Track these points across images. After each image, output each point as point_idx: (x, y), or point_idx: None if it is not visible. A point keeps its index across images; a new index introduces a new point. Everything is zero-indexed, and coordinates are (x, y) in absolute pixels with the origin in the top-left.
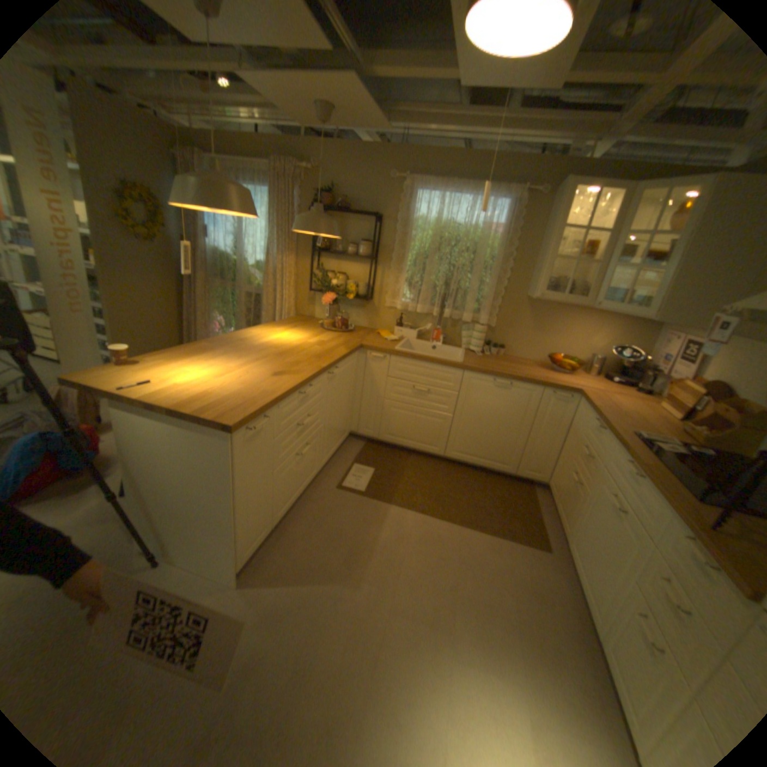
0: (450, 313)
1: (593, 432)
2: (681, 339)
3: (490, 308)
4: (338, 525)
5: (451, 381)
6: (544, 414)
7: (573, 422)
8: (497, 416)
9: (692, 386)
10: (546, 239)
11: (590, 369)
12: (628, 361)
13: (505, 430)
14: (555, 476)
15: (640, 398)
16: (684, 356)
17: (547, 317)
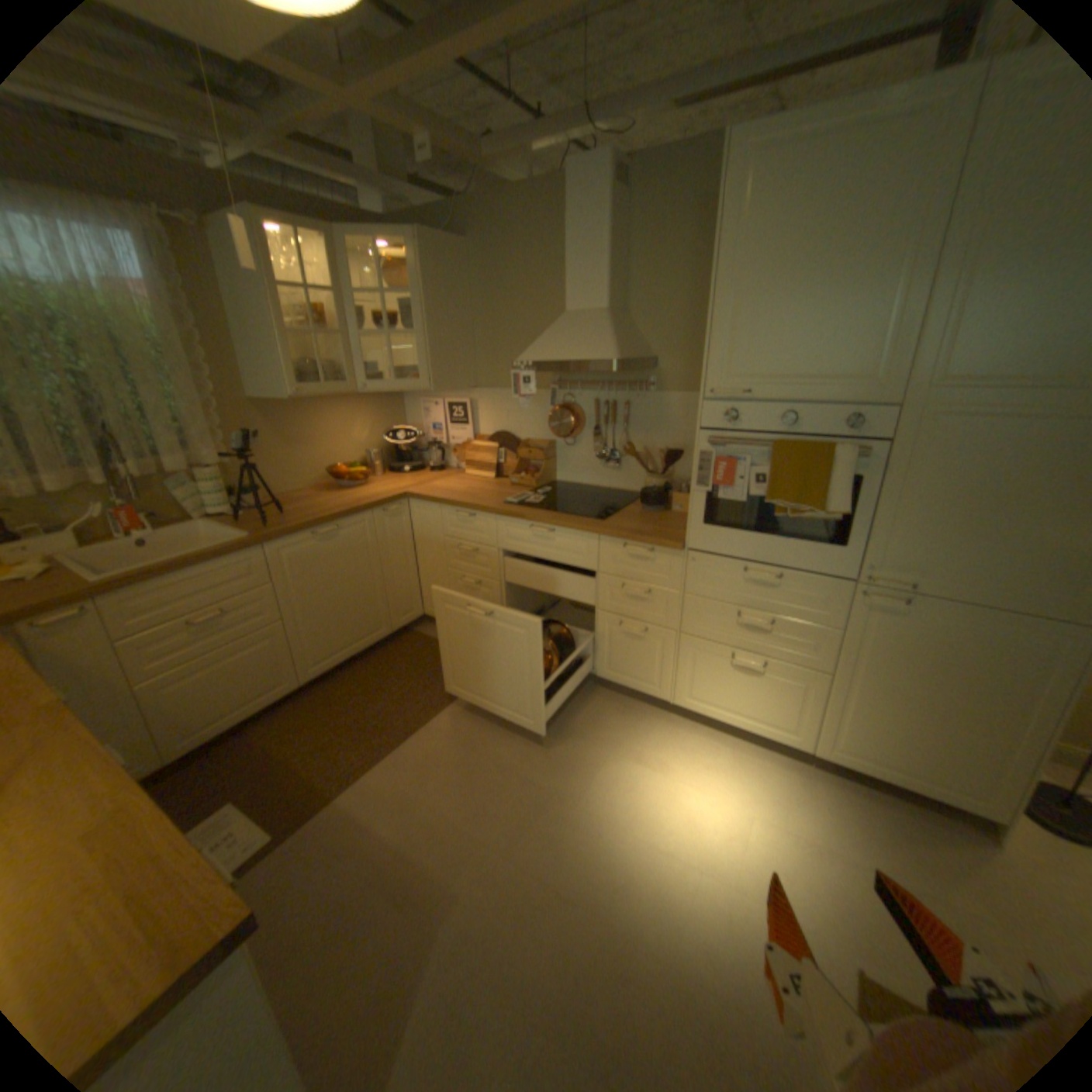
0: (128, 470)
1: (459, 528)
2: (440, 405)
3: (202, 437)
4: (319, 909)
5: (253, 575)
6: (387, 543)
7: (416, 534)
8: (342, 580)
9: (482, 445)
10: (237, 307)
11: (375, 470)
12: (406, 445)
13: (358, 591)
14: (431, 601)
15: (446, 477)
16: (453, 421)
17: (292, 425)
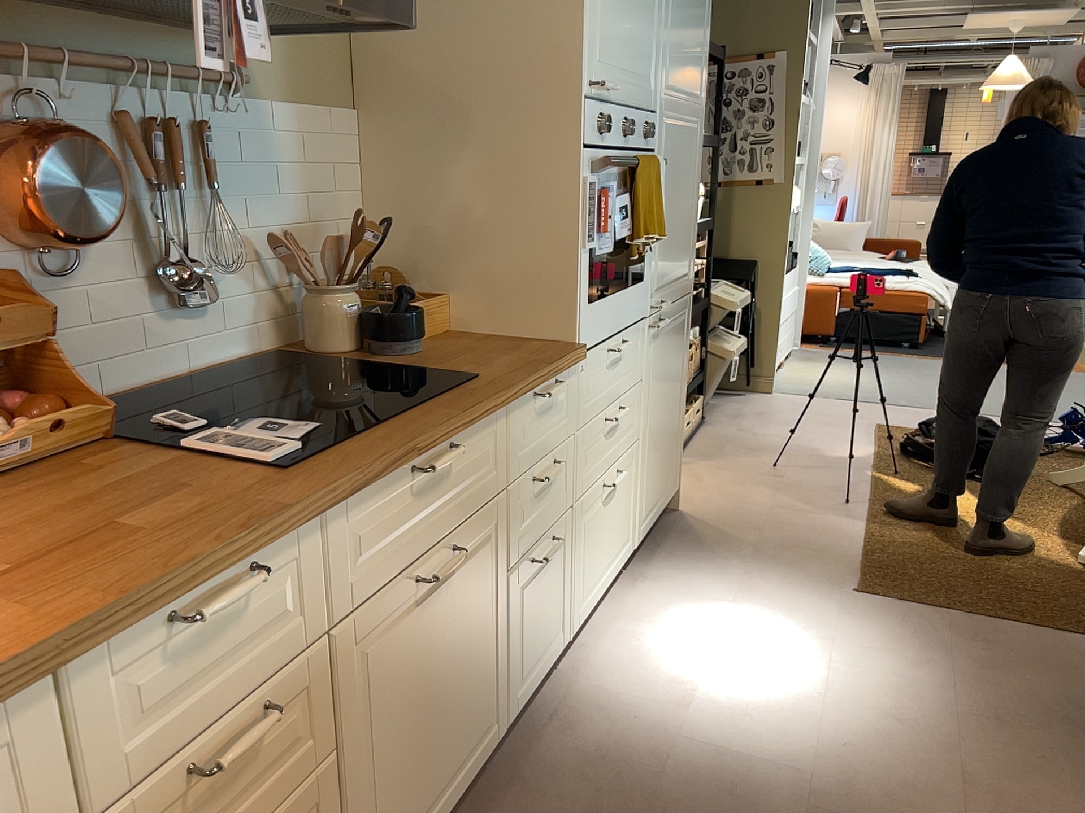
0: None
1: (166, 697)
2: None
3: None
4: None
5: None
6: None
7: None
8: None
9: None
10: None
11: None
12: None
13: None
14: None
15: None
16: None
17: None
